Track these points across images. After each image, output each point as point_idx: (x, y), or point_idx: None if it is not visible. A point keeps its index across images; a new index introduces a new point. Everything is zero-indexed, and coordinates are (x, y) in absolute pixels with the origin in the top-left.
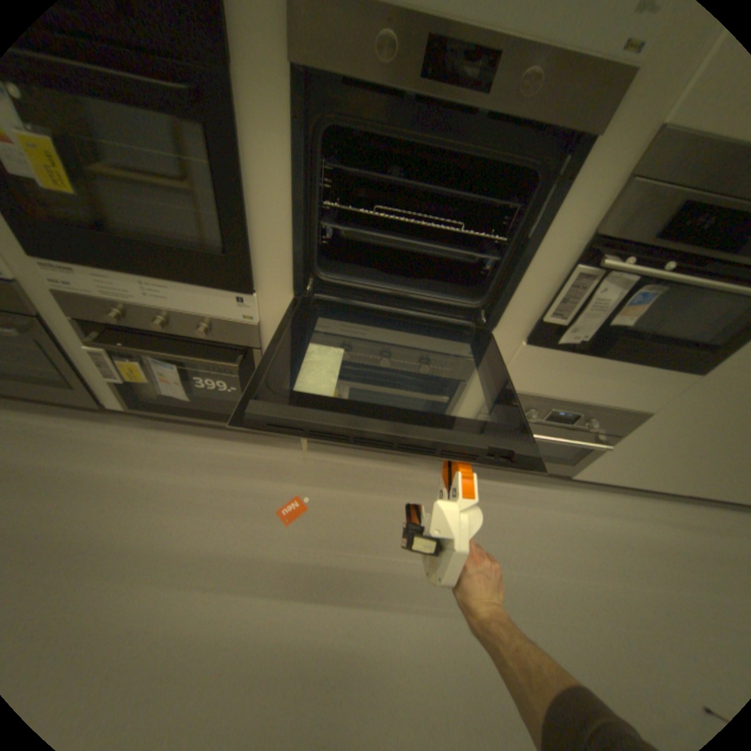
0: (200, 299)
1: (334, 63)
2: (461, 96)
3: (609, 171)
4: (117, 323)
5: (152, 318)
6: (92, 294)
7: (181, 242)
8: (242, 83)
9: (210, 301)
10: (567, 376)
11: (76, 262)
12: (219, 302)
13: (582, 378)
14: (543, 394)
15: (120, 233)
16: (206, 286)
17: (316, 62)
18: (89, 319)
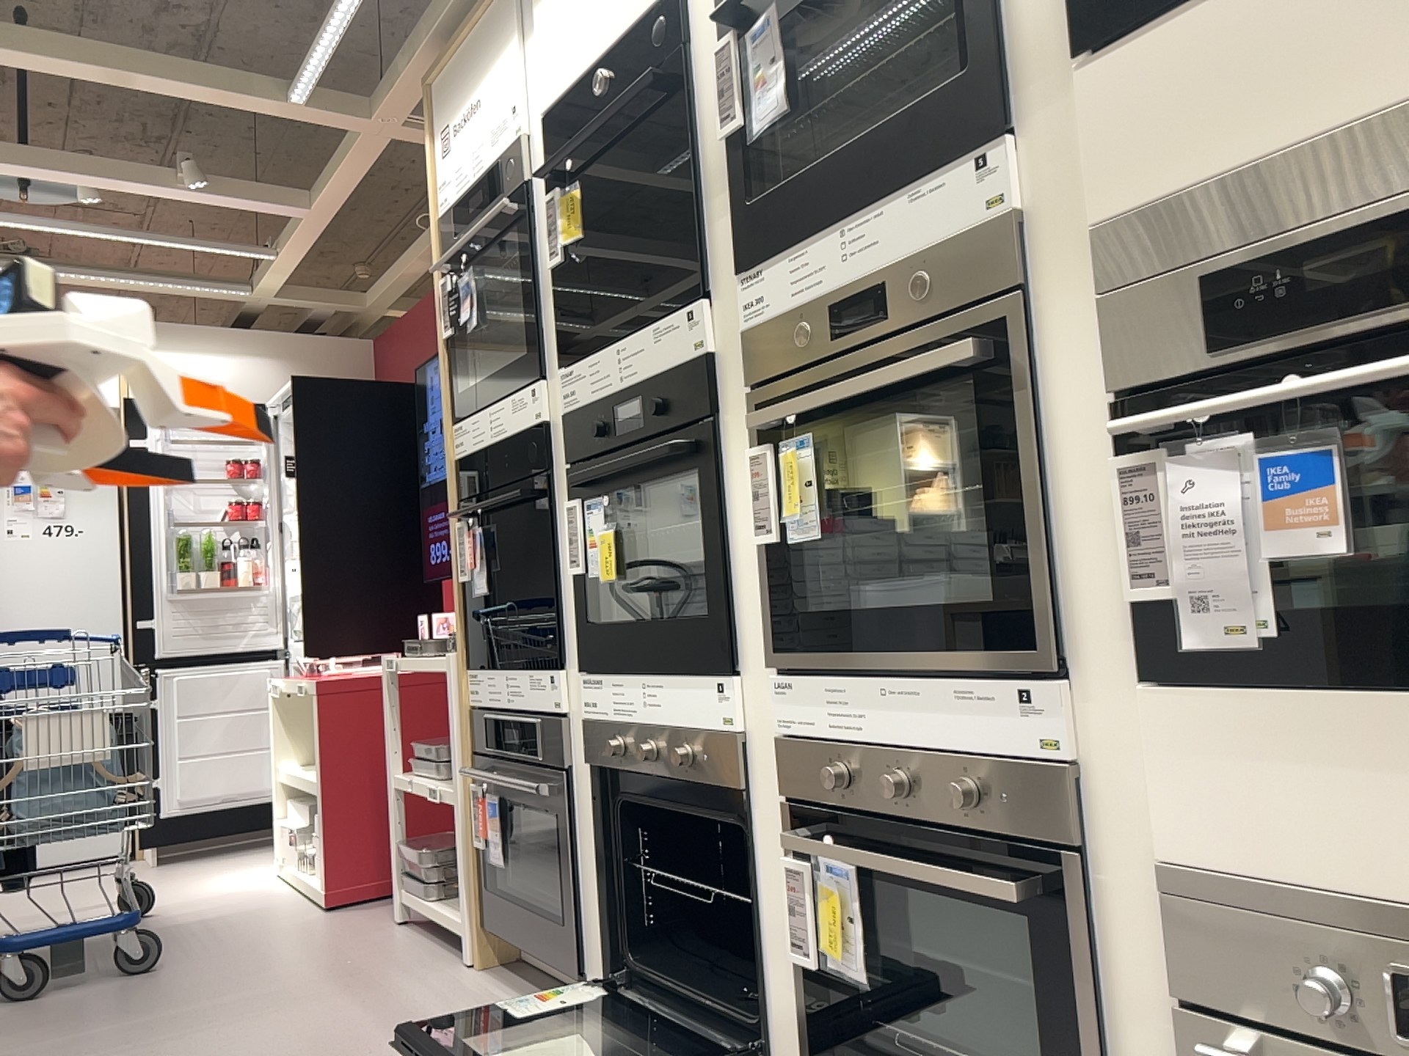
0: (687, 699)
1: (772, 367)
2: (870, 334)
3: (1077, 312)
4: (616, 765)
5: (644, 746)
6: (607, 719)
7: (689, 624)
8: (725, 422)
9: (695, 700)
10: (1330, 783)
11: (604, 672)
12: (703, 700)
13: (1389, 789)
14: (1312, 881)
15: (642, 623)
16: (693, 676)
17: (762, 375)
18: (599, 764)
